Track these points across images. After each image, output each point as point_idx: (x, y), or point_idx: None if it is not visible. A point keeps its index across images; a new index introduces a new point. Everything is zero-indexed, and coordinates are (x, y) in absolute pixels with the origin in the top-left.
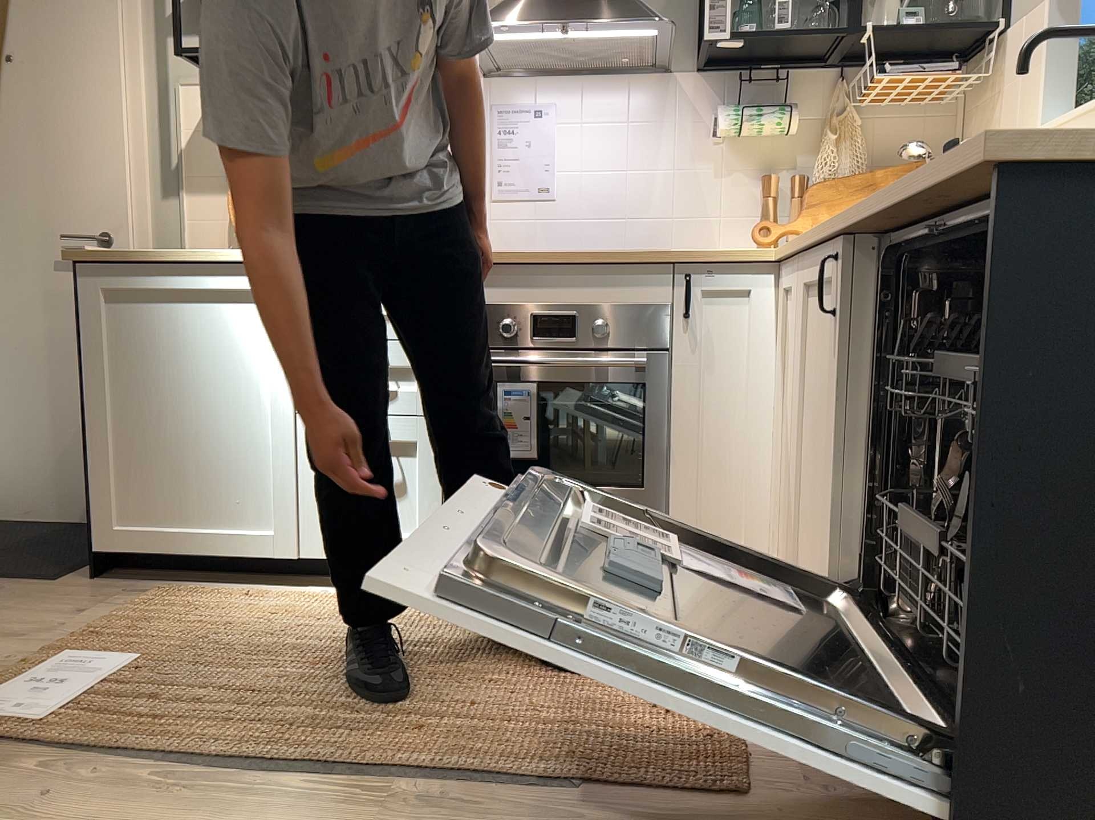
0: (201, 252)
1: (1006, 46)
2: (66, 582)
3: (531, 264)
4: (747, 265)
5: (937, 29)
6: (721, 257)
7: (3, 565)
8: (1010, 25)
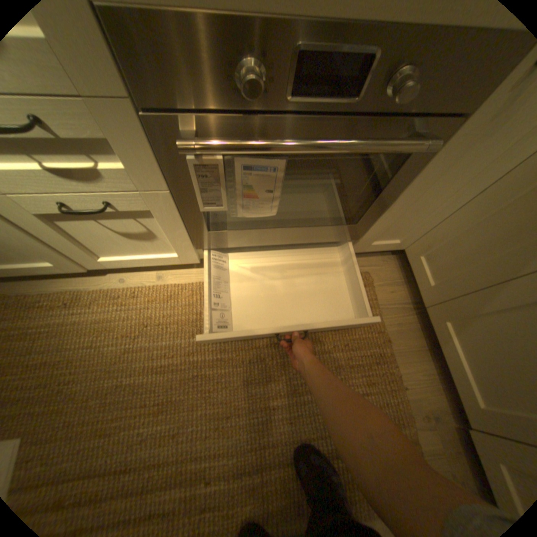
0: None
1: None
2: None
3: None
4: None
5: None
6: None
7: None
8: None
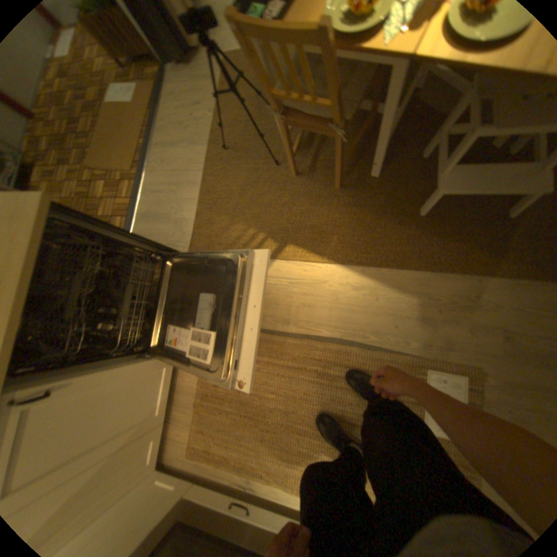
0: None
1: None
2: None
3: None
4: None
5: None
6: None
7: None
8: None
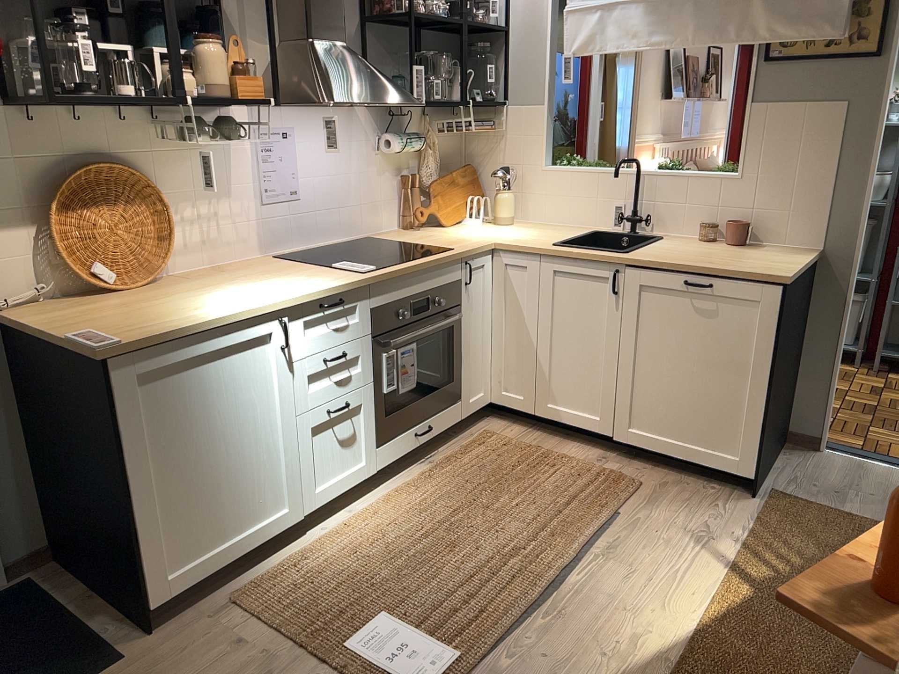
0: (226, 316)
1: (511, 114)
2: (138, 650)
3: (411, 272)
4: (485, 251)
5: (487, 102)
6: (479, 250)
7: None
8: (512, 104)
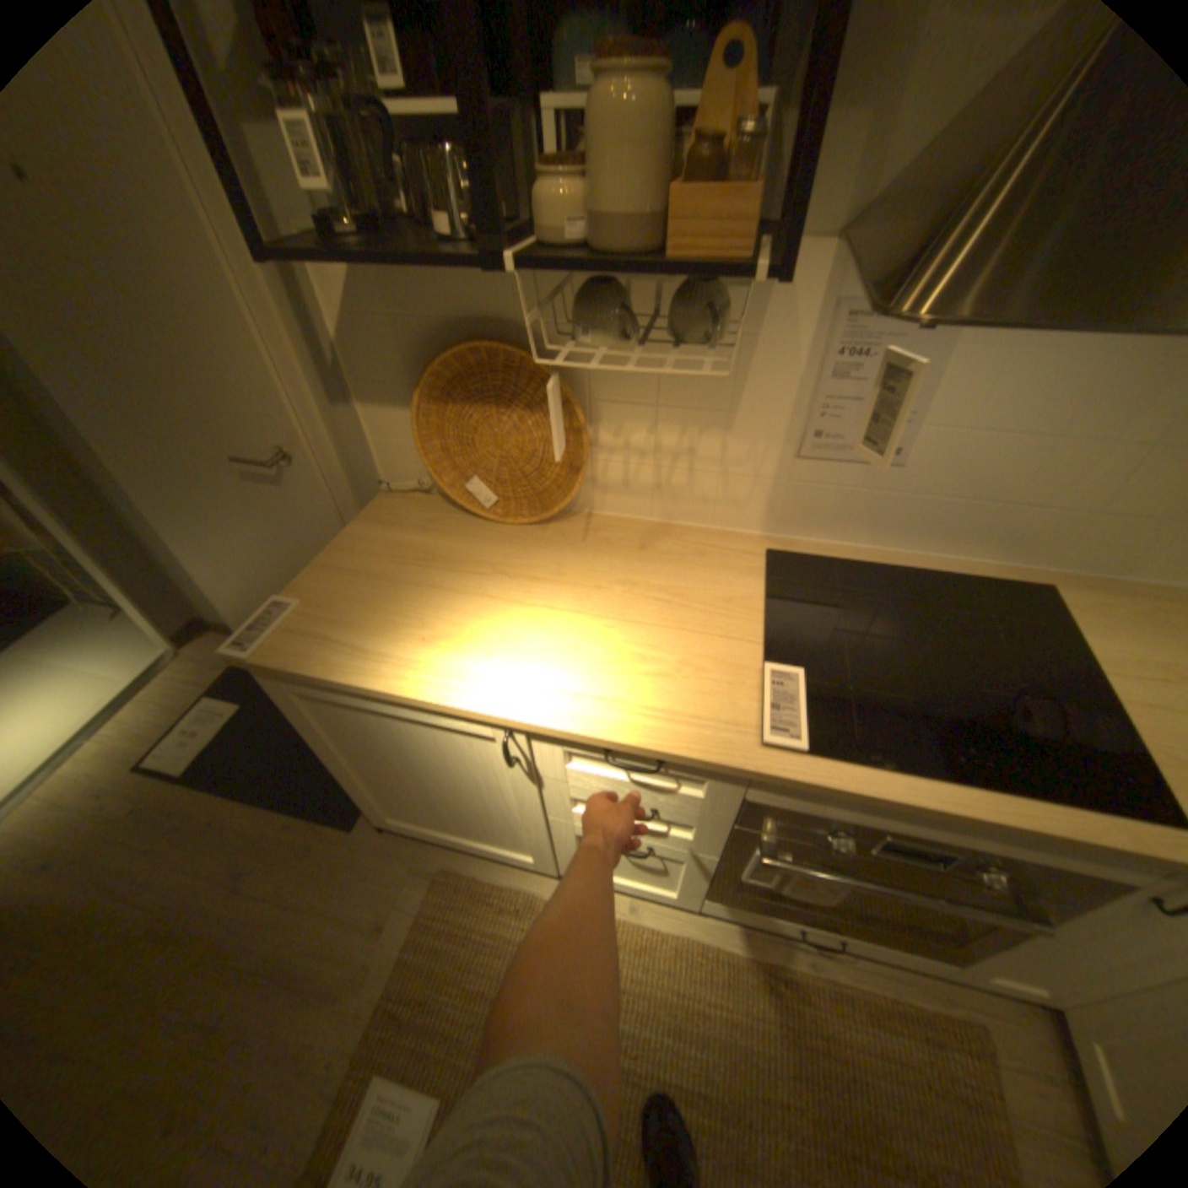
0: (398, 693)
1: None
2: (359, 837)
3: (913, 809)
4: None
5: None
6: None
7: (304, 785)
8: None
